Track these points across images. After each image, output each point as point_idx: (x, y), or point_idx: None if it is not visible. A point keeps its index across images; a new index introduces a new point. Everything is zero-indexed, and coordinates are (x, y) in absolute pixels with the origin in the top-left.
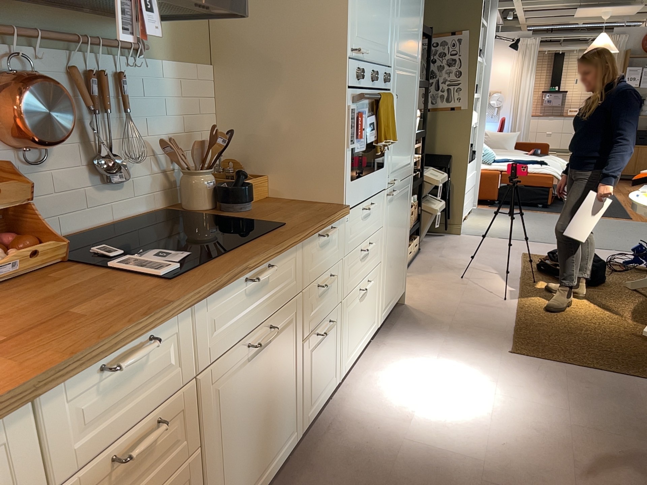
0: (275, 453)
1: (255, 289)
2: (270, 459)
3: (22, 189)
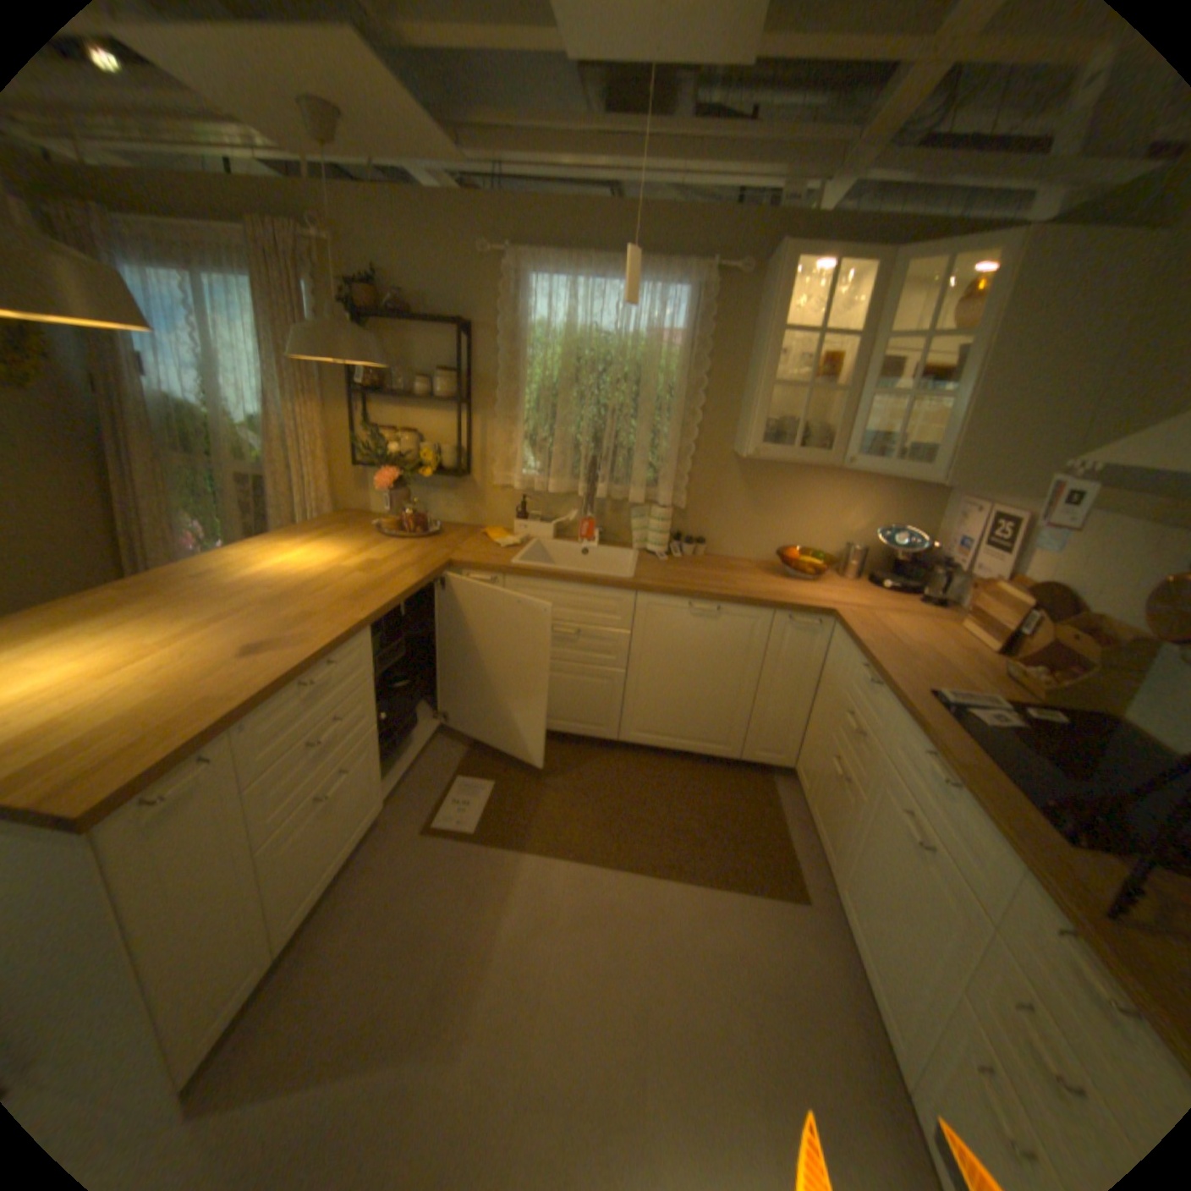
0: (885, 991)
1: (943, 785)
2: (881, 976)
3: (1096, 651)
